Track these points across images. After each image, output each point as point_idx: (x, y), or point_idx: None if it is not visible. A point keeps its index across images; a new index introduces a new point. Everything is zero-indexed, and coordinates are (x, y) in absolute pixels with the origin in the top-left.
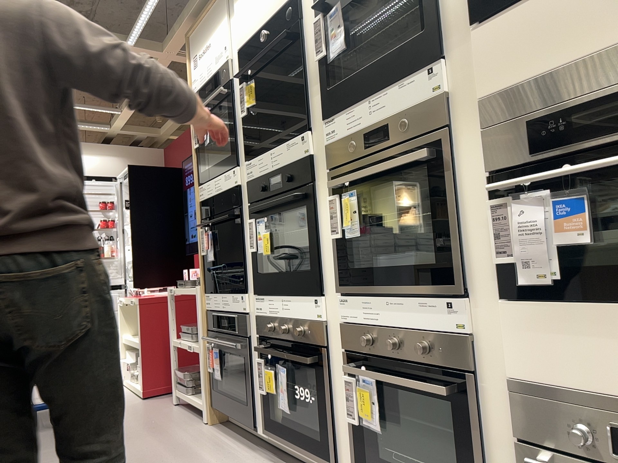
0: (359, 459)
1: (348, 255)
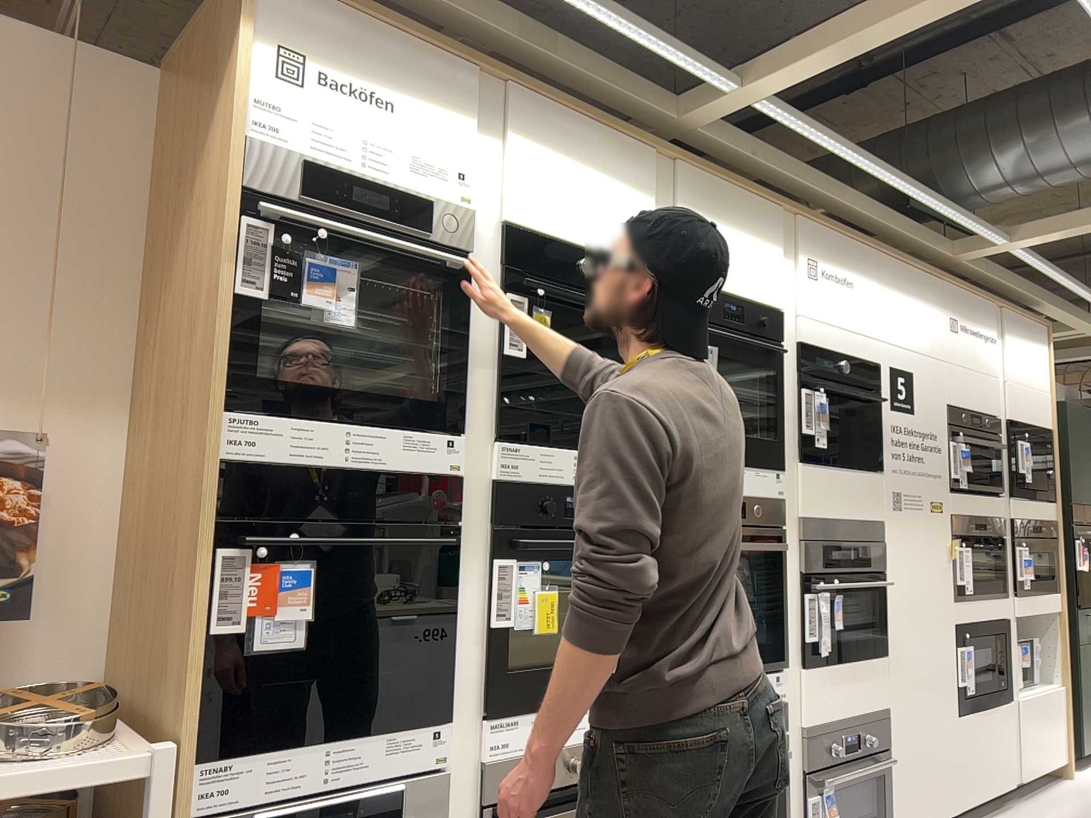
0: None
1: None
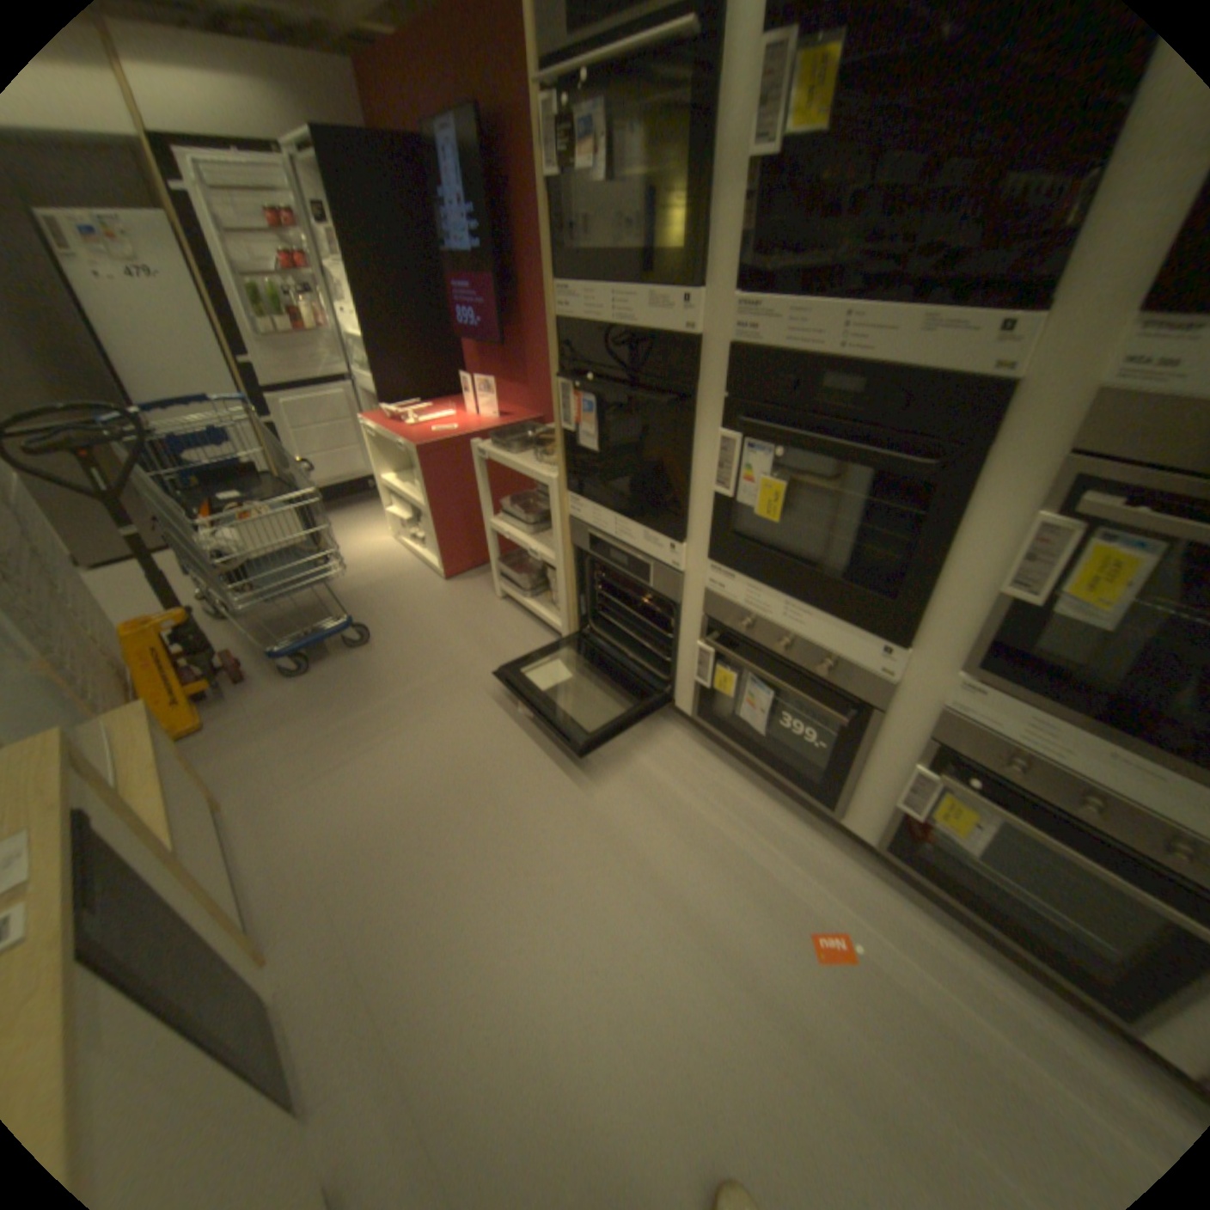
0: (900, 839)
1: (1038, 637)
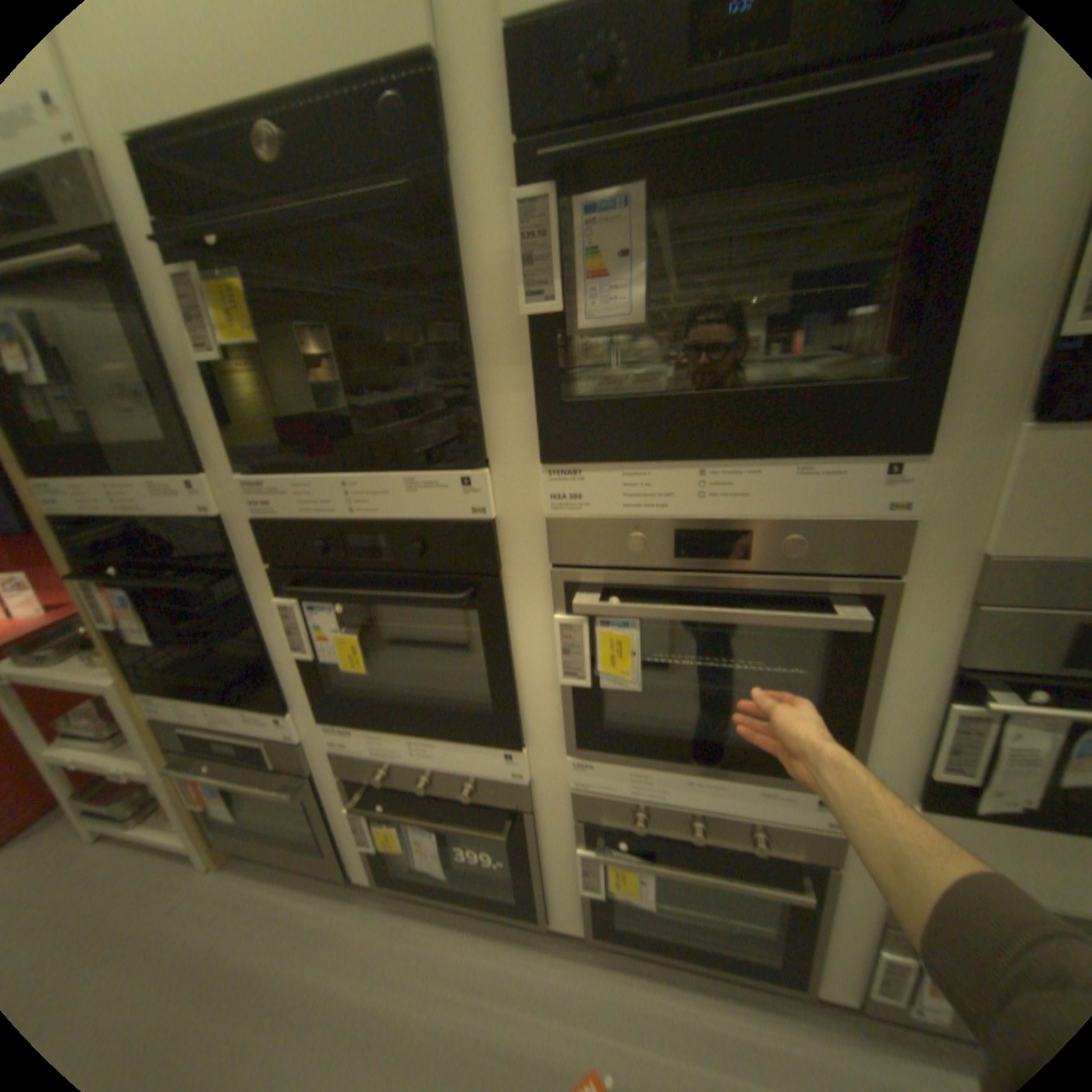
0: (596, 922)
1: (601, 710)
